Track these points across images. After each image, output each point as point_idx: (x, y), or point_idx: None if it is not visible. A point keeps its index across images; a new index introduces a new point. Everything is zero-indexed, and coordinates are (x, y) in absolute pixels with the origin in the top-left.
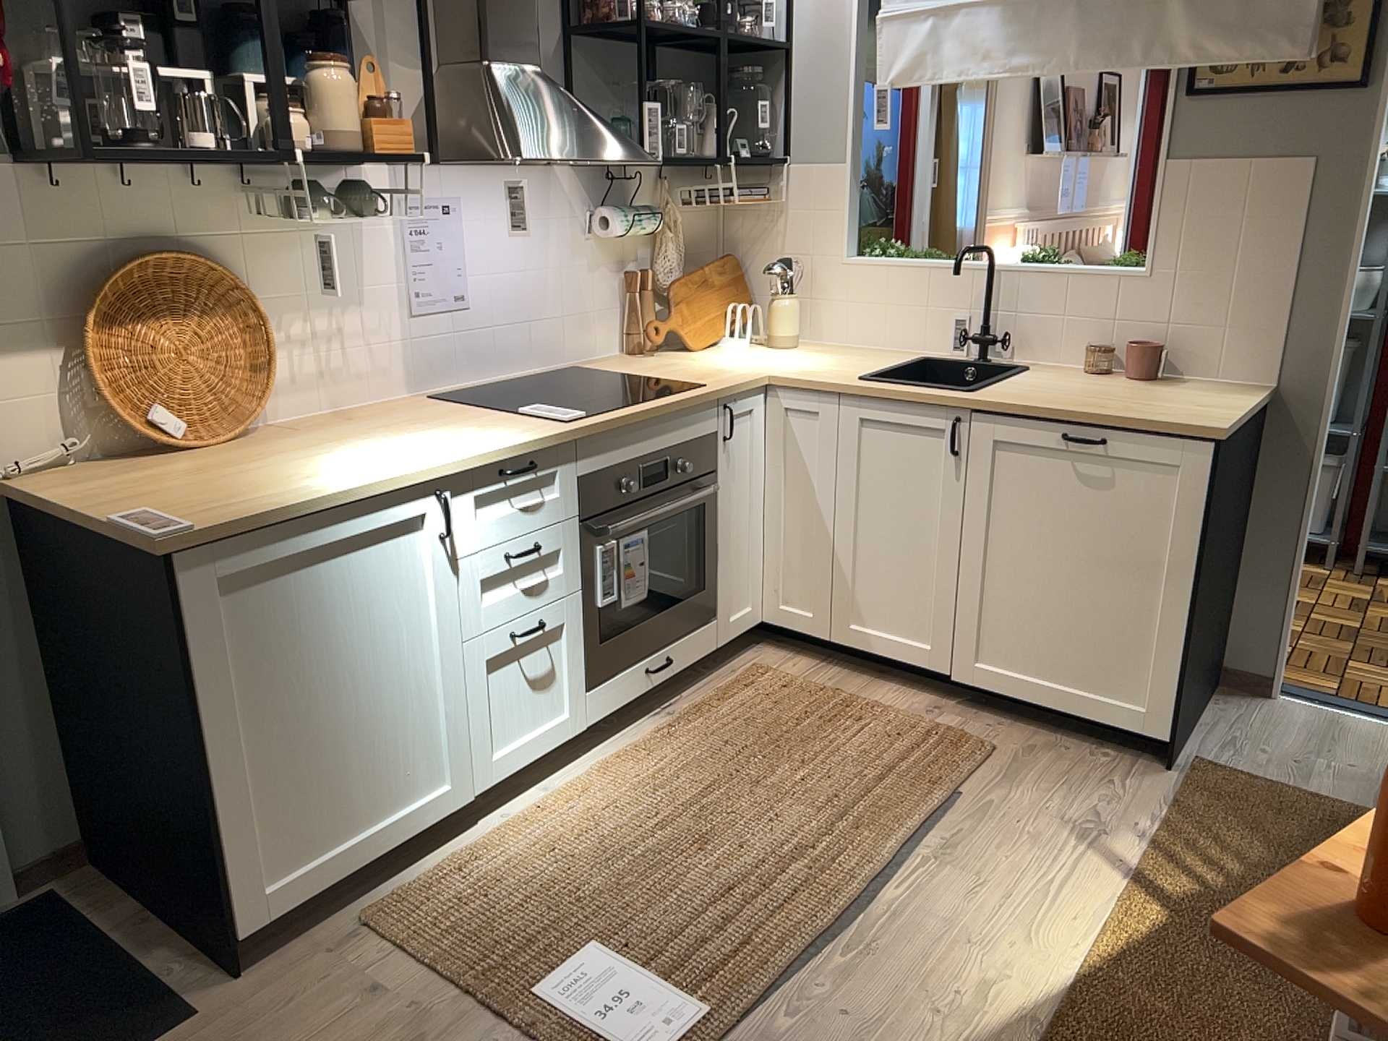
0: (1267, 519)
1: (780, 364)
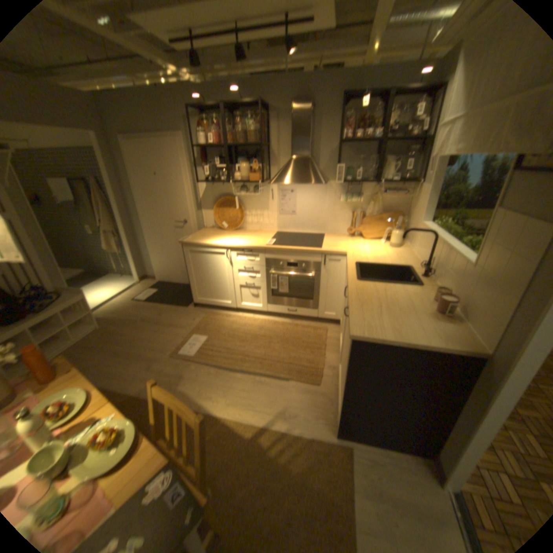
0: (467, 415)
1: (364, 250)
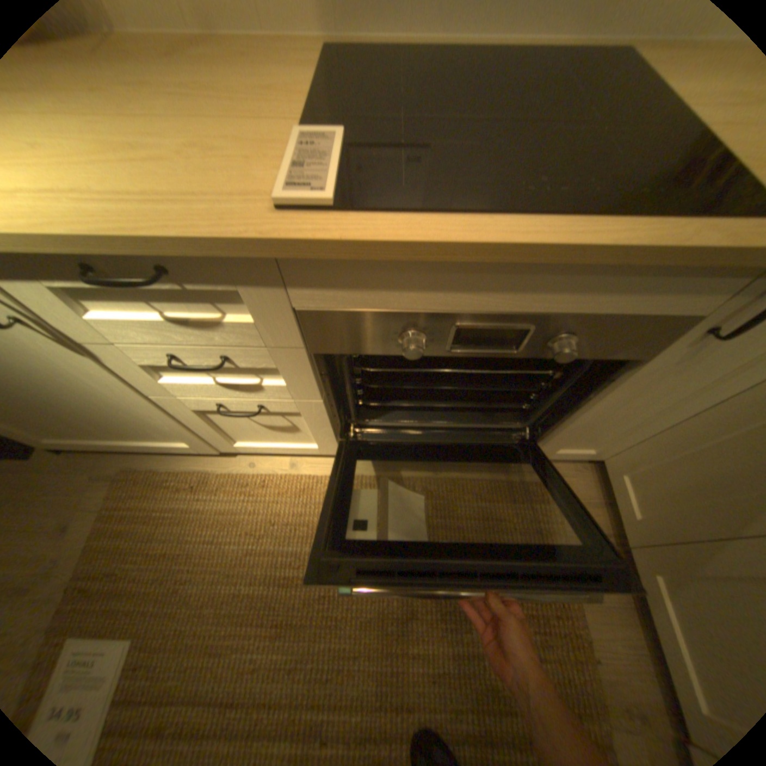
0: None
1: None
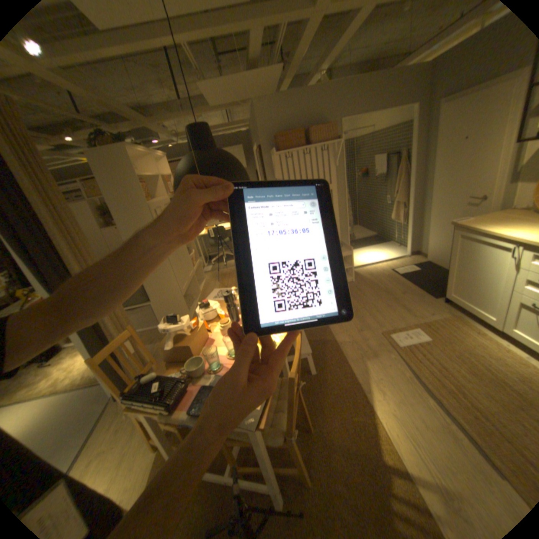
0: None
1: None
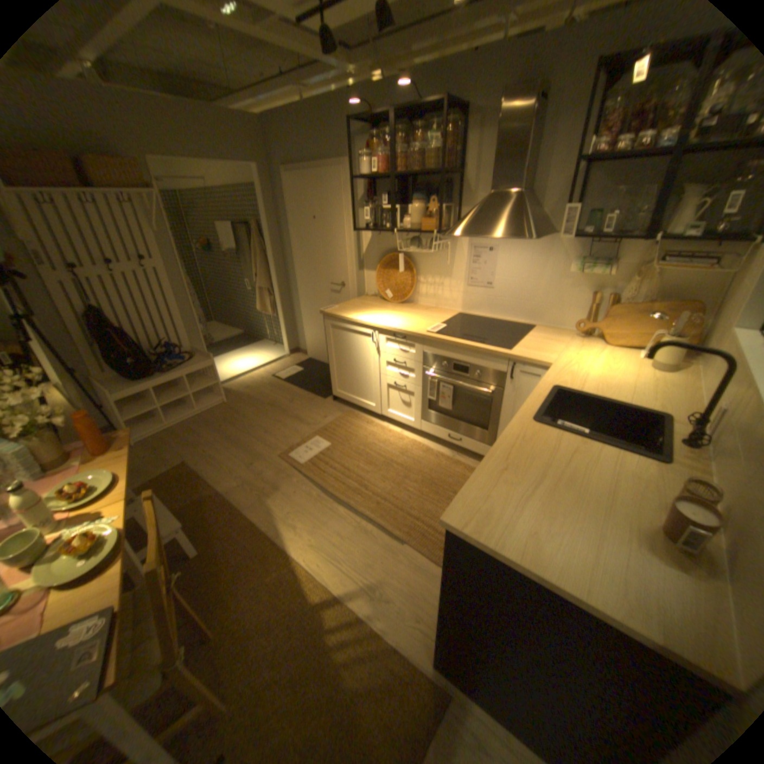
0: None
1: (591, 367)
